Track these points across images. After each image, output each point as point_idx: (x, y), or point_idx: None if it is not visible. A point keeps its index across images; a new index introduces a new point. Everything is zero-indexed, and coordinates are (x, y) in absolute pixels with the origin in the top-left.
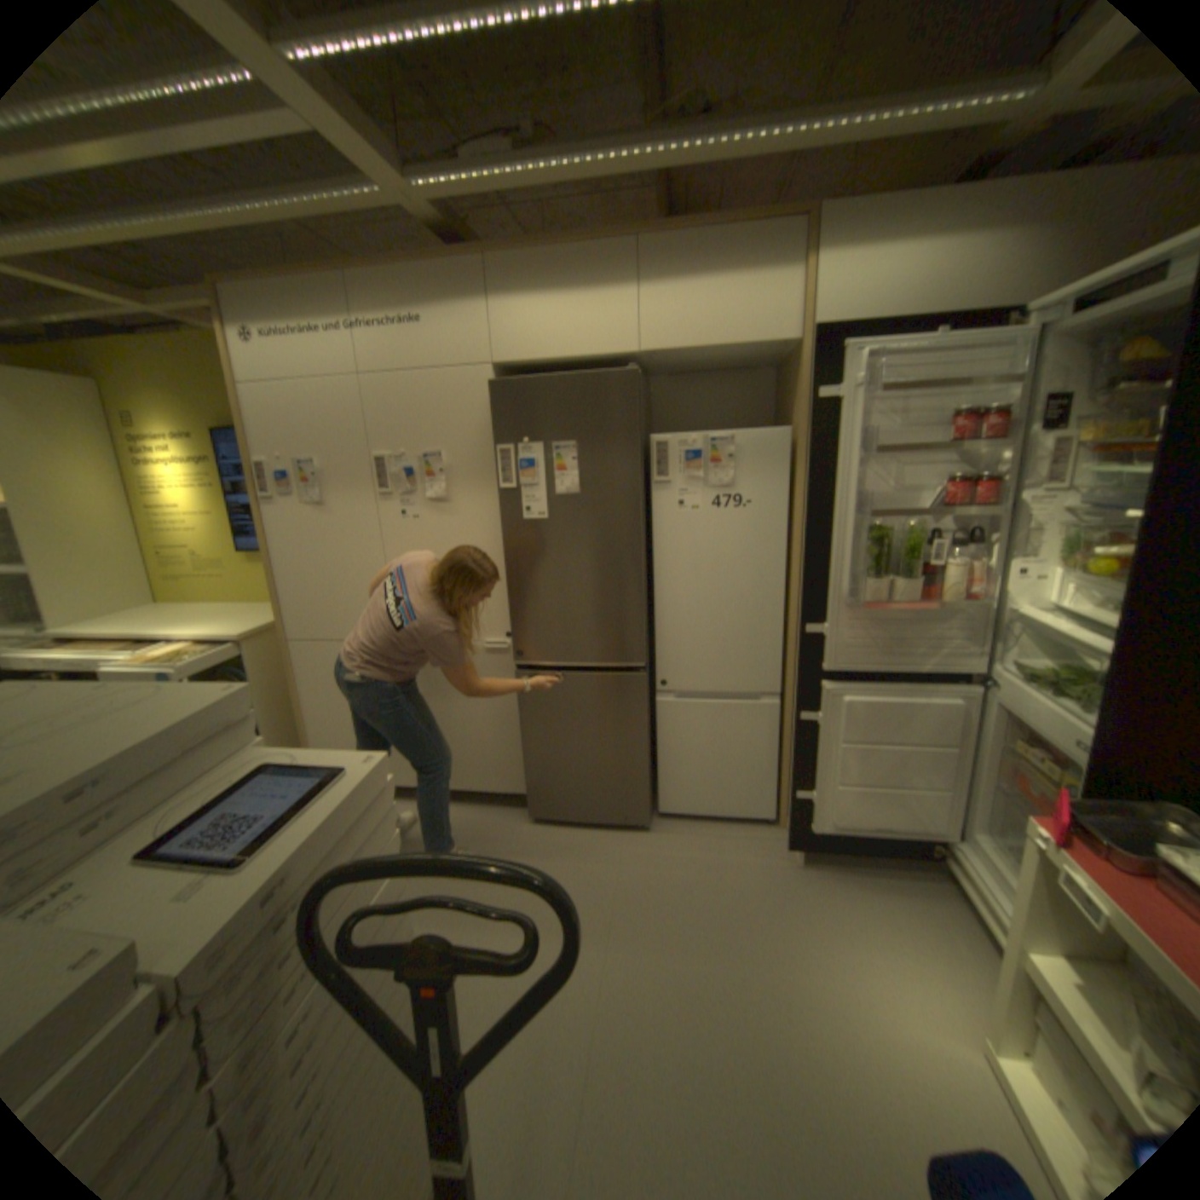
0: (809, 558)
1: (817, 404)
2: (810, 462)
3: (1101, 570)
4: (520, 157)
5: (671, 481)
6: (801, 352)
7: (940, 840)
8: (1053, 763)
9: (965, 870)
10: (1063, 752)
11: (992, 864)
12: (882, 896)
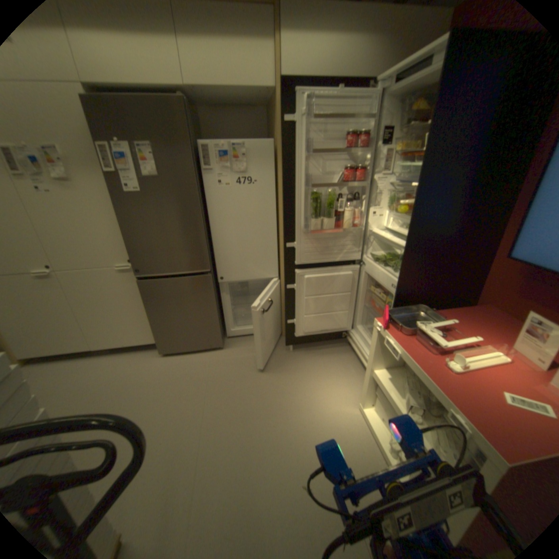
0: (286, 210)
1: (285, 126)
2: (284, 159)
3: (401, 210)
4: None
5: (212, 169)
6: (275, 96)
7: (344, 330)
8: (383, 293)
9: (353, 340)
10: (386, 289)
11: (362, 336)
12: (323, 356)
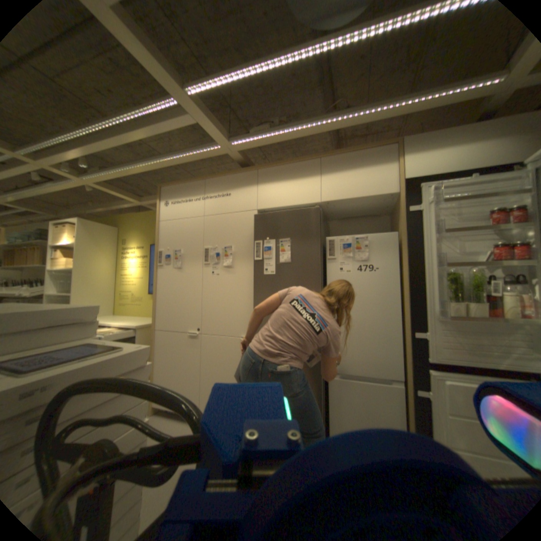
0: (413, 295)
1: (409, 218)
2: (409, 247)
3: None
4: (272, 131)
5: (335, 257)
6: (399, 198)
7: None
8: None
9: None
10: None
11: None
12: None
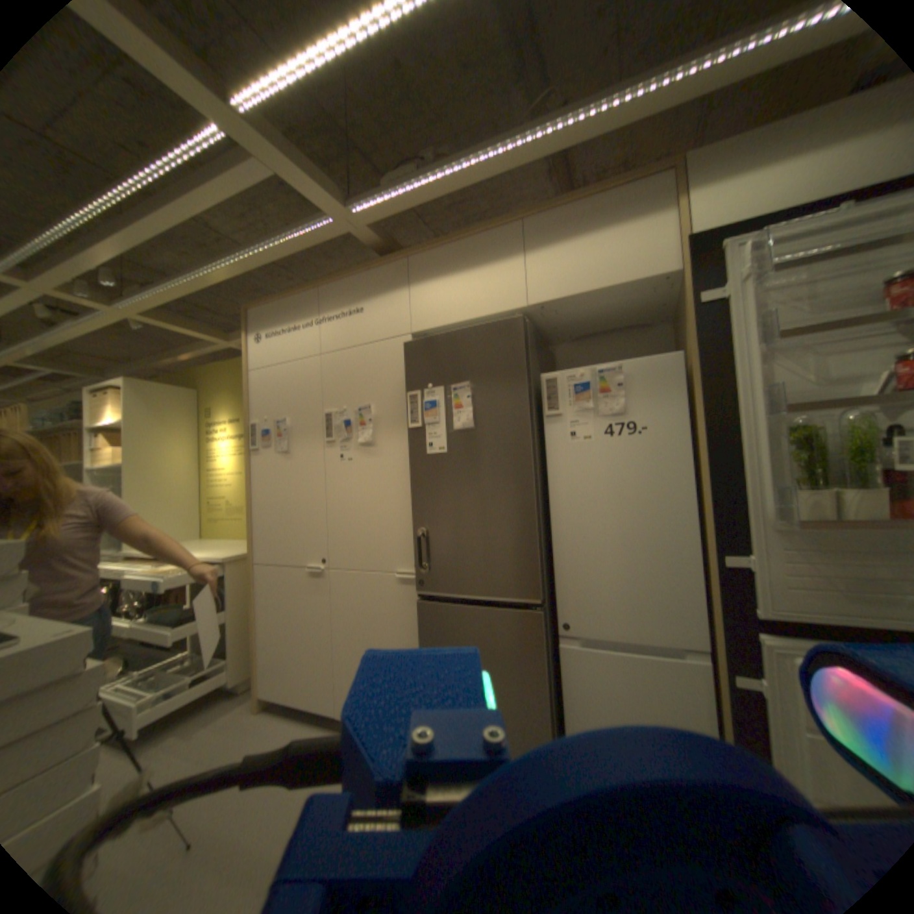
0: (720, 479)
1: (705, 318)
2: (707, 379)
3: None
4: (423, 176)
5: (561, 412)
6: (684, 282)
7: None
8: None
9: None
10: None
11: None
12: None
